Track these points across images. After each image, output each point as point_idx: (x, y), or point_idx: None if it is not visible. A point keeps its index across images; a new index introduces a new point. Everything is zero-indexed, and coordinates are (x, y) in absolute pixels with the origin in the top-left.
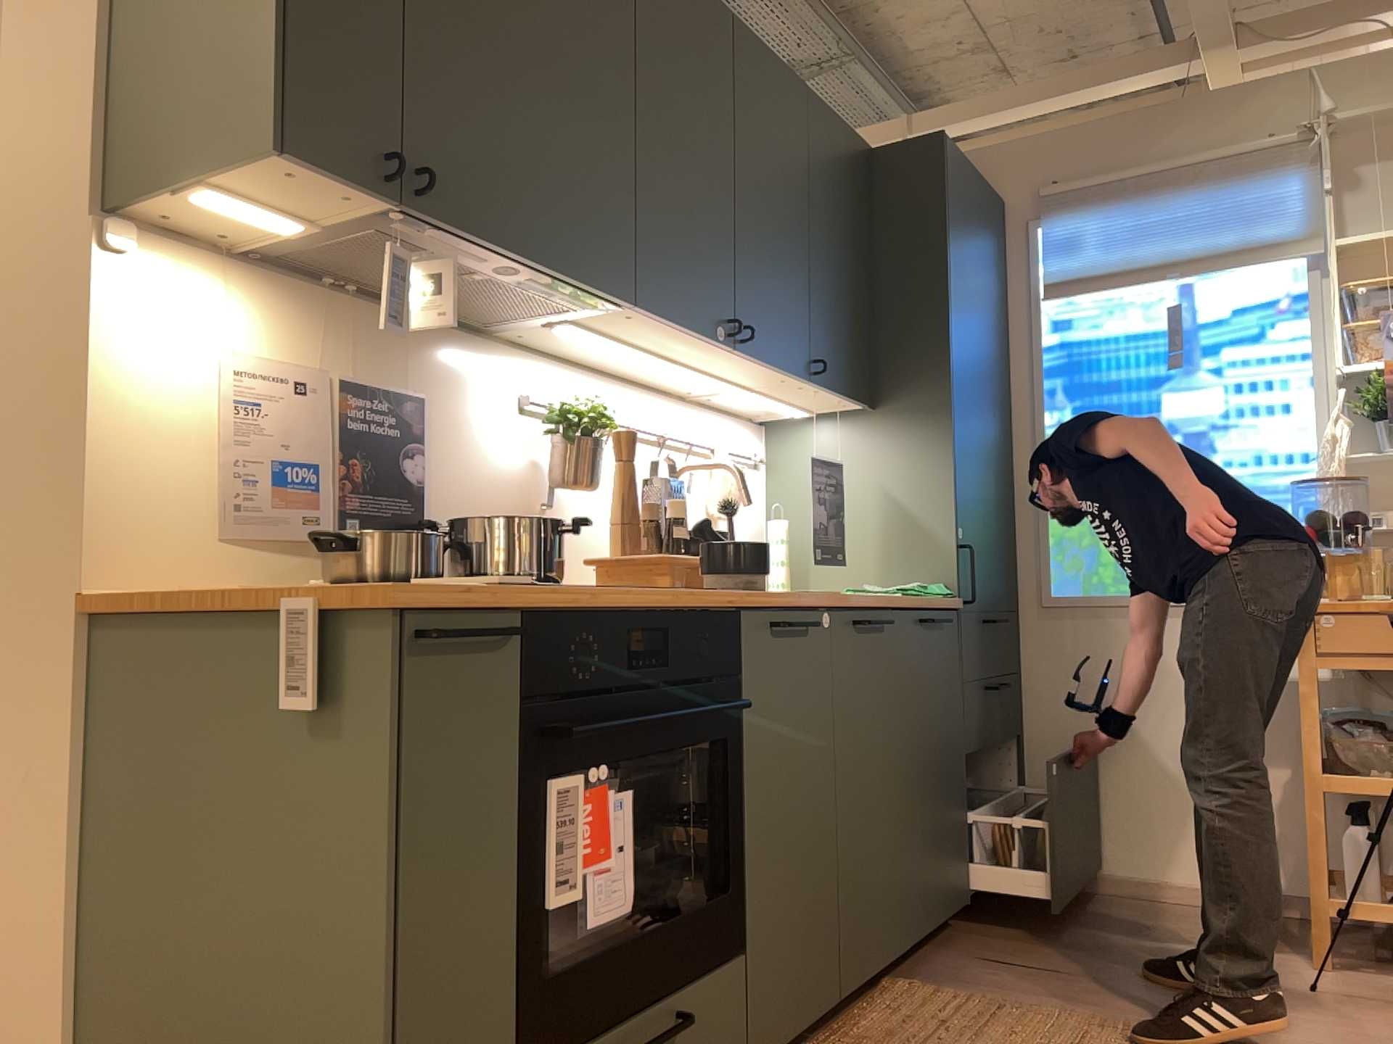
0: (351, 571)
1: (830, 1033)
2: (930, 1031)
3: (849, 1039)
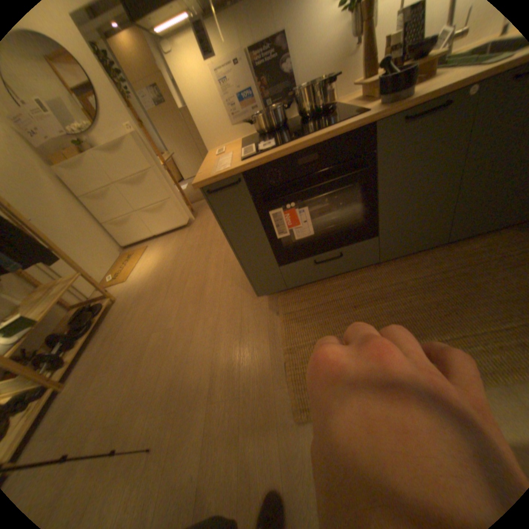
0: (259, 127)
1: (447, 248)
2: (490, 259)
3: (450, 252)
